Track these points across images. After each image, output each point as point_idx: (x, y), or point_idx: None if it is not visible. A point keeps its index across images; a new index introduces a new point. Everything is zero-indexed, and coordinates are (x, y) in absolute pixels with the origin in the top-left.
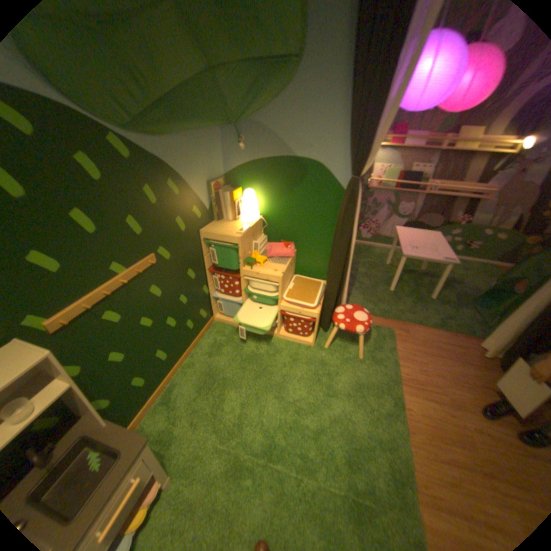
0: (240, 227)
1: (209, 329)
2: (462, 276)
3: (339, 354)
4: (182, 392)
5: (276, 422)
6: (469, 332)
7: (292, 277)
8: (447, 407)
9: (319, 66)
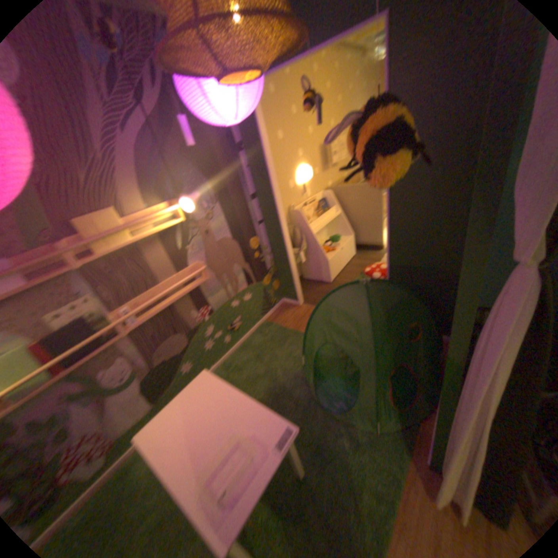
0: None
1: None
2: (269, 372)
3: None
4: None
5: None
6: (392, 485)
7: None
8: None
9: None
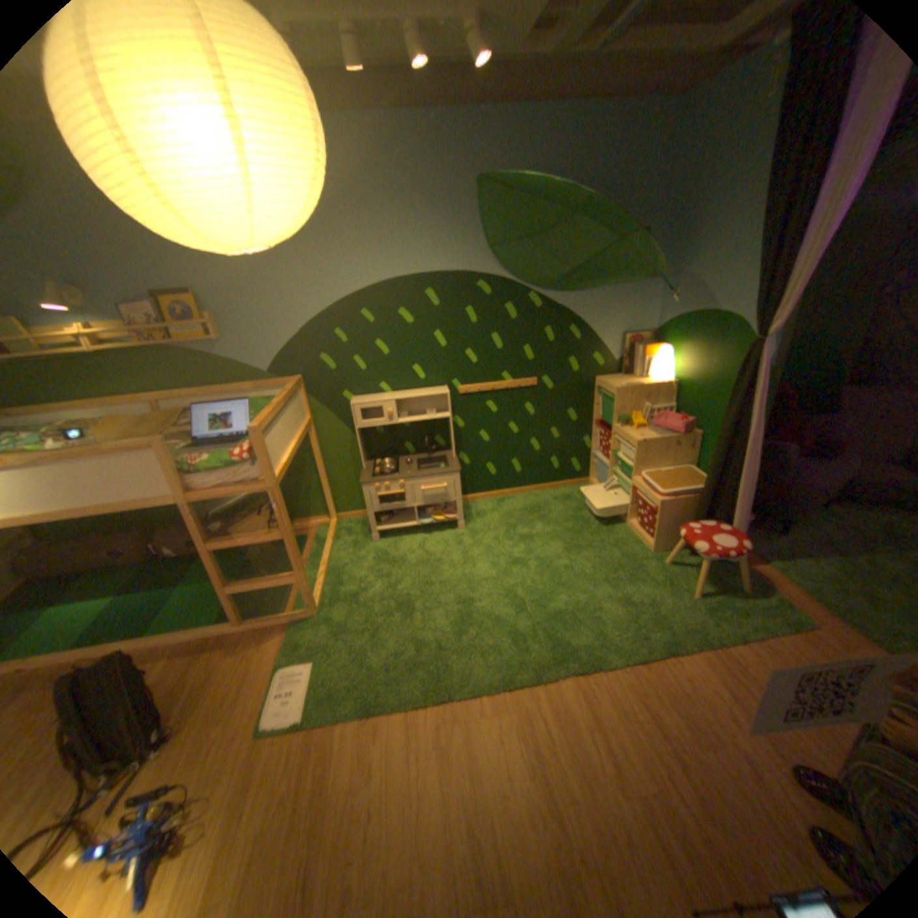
0: (634, 383)
1: (576, 486)
2: None
3: (674, 578)
4: (513, 504)
5: (543, 558)
6: None
7: (683, 467)
8: (742, 714)
9: (754, 208)
